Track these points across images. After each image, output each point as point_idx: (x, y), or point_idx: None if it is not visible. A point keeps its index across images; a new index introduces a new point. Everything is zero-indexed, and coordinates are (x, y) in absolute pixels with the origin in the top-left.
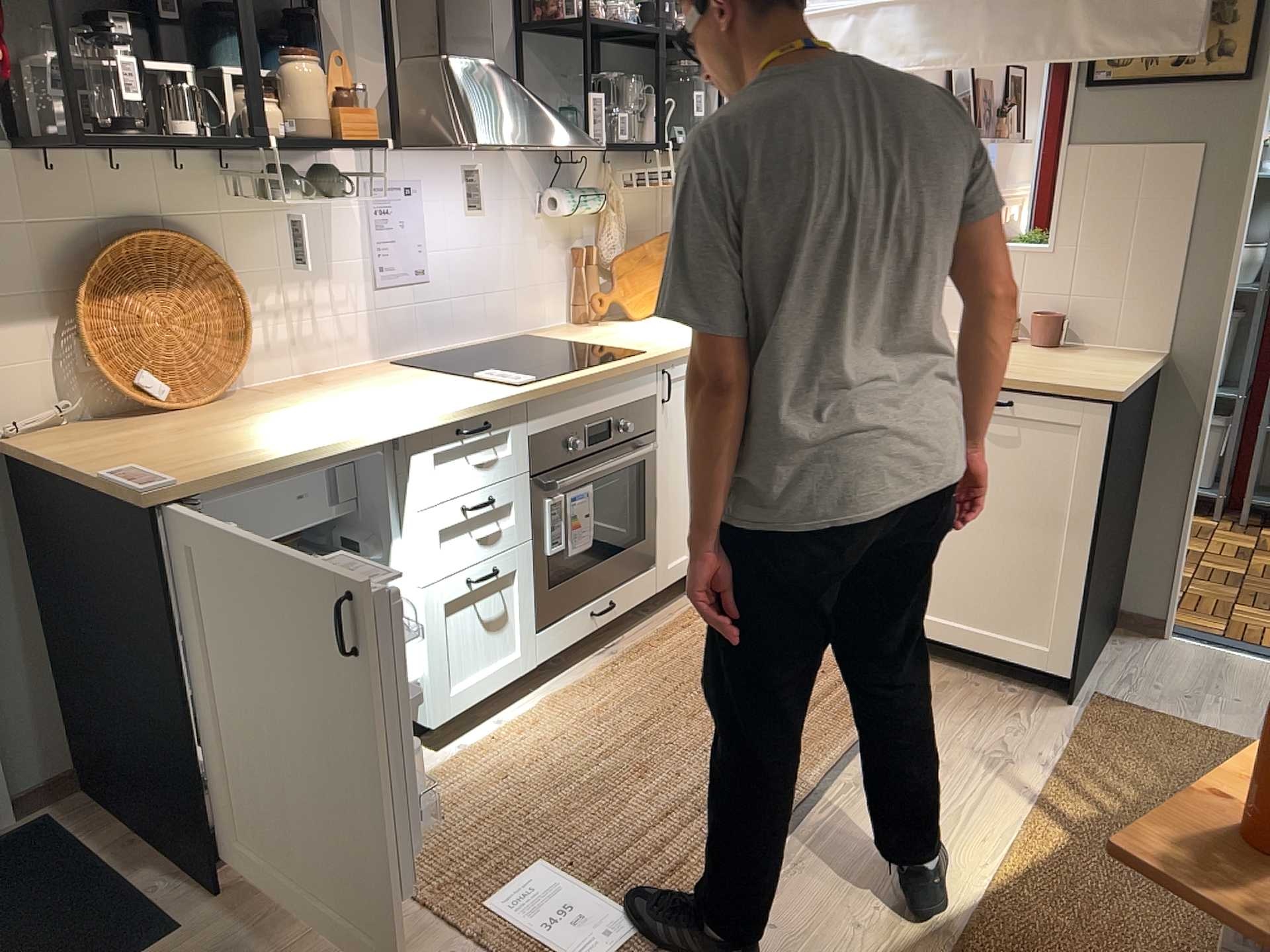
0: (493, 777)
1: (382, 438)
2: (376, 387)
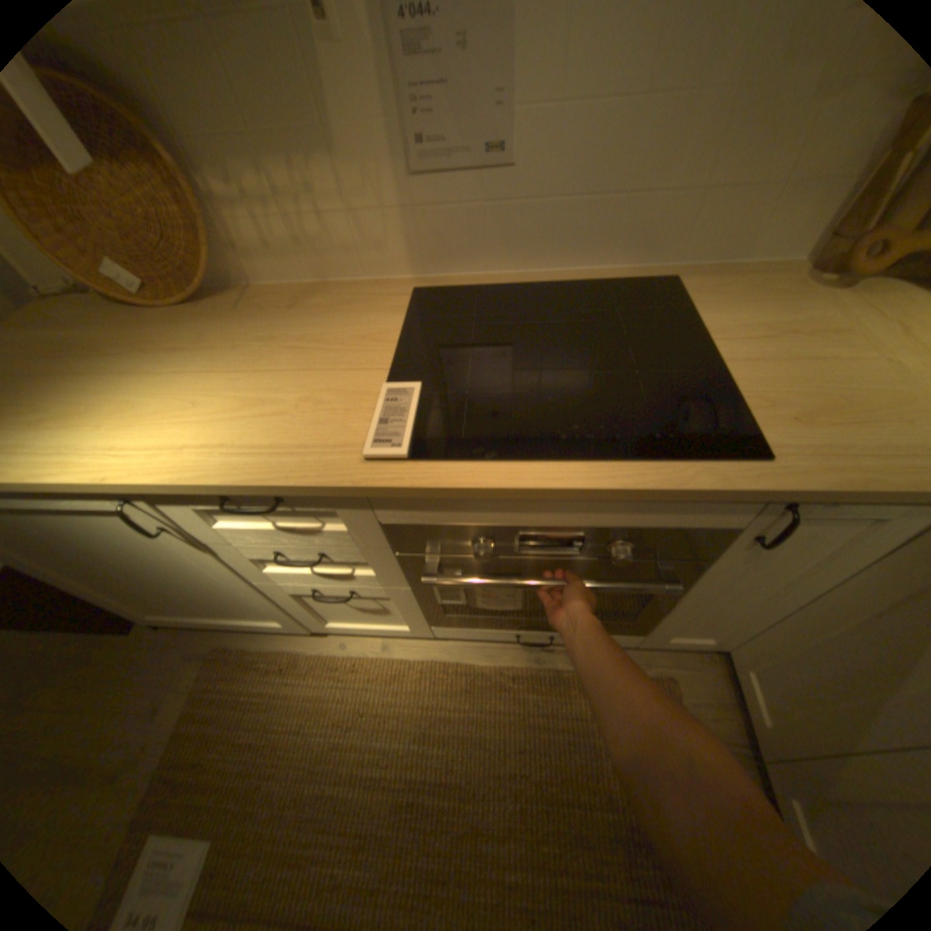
0: (307, 704)
1: (69, 488)
2: (293, 346)
